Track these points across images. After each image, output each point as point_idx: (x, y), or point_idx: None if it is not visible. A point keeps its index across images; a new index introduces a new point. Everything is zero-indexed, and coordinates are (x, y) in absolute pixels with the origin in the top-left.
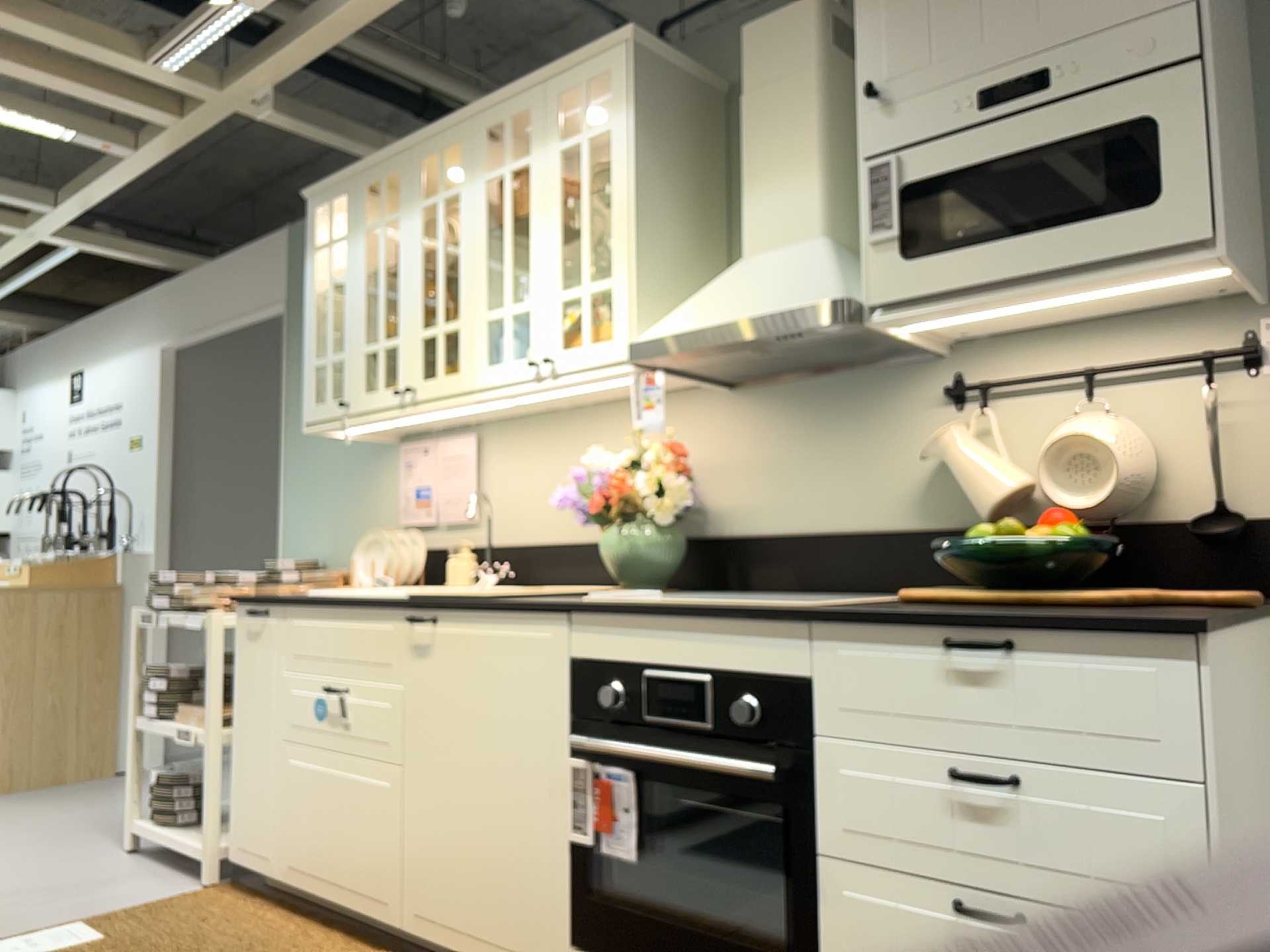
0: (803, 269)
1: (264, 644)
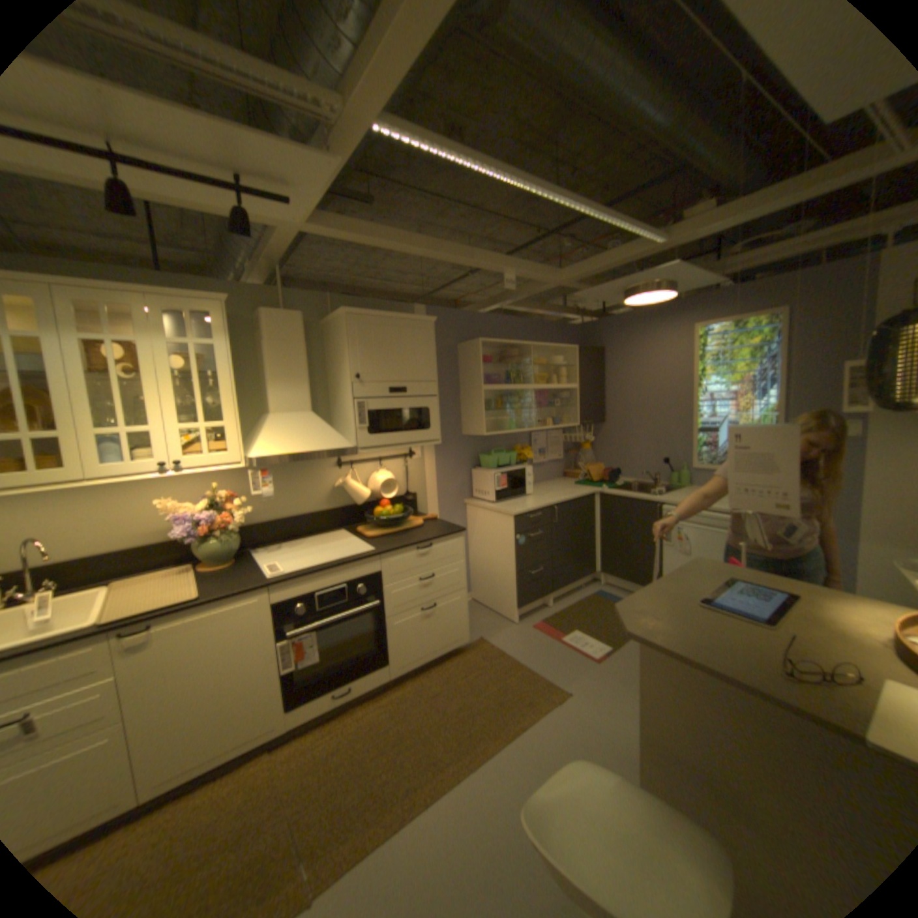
0: (321, 429)
1: None
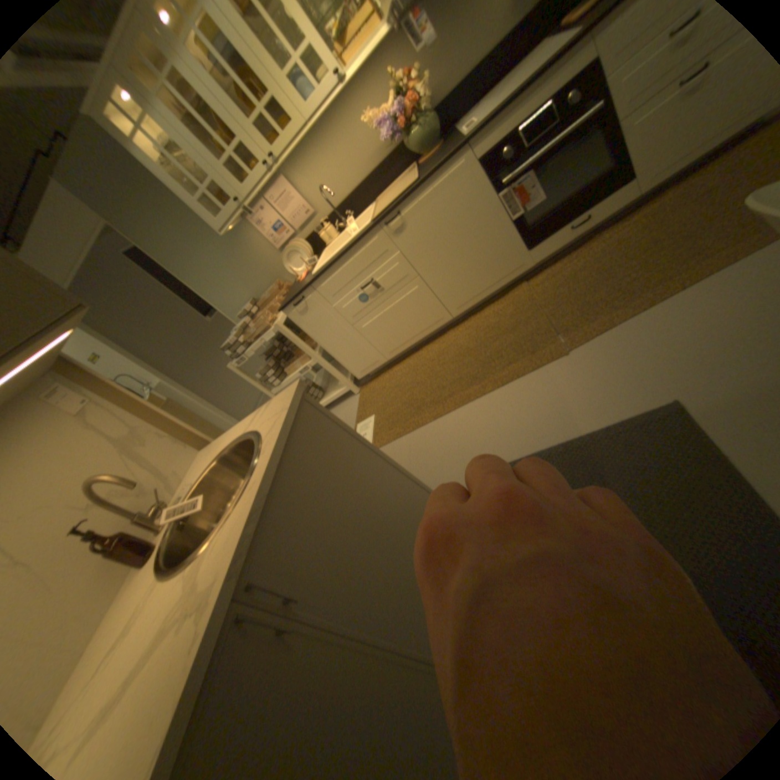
0: None
1: (314, 307)
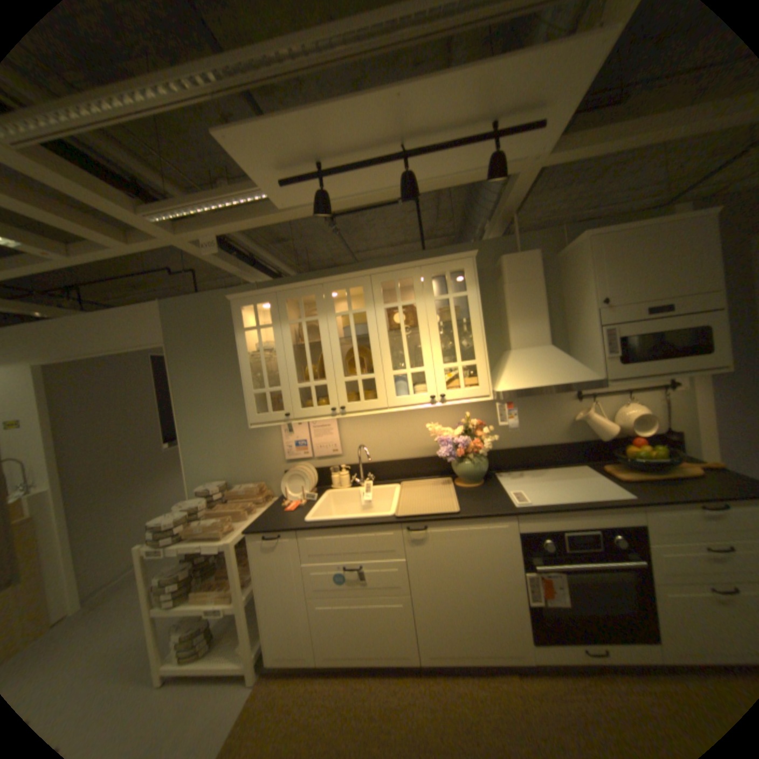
0: (563, 362)
1: (281, 553)
